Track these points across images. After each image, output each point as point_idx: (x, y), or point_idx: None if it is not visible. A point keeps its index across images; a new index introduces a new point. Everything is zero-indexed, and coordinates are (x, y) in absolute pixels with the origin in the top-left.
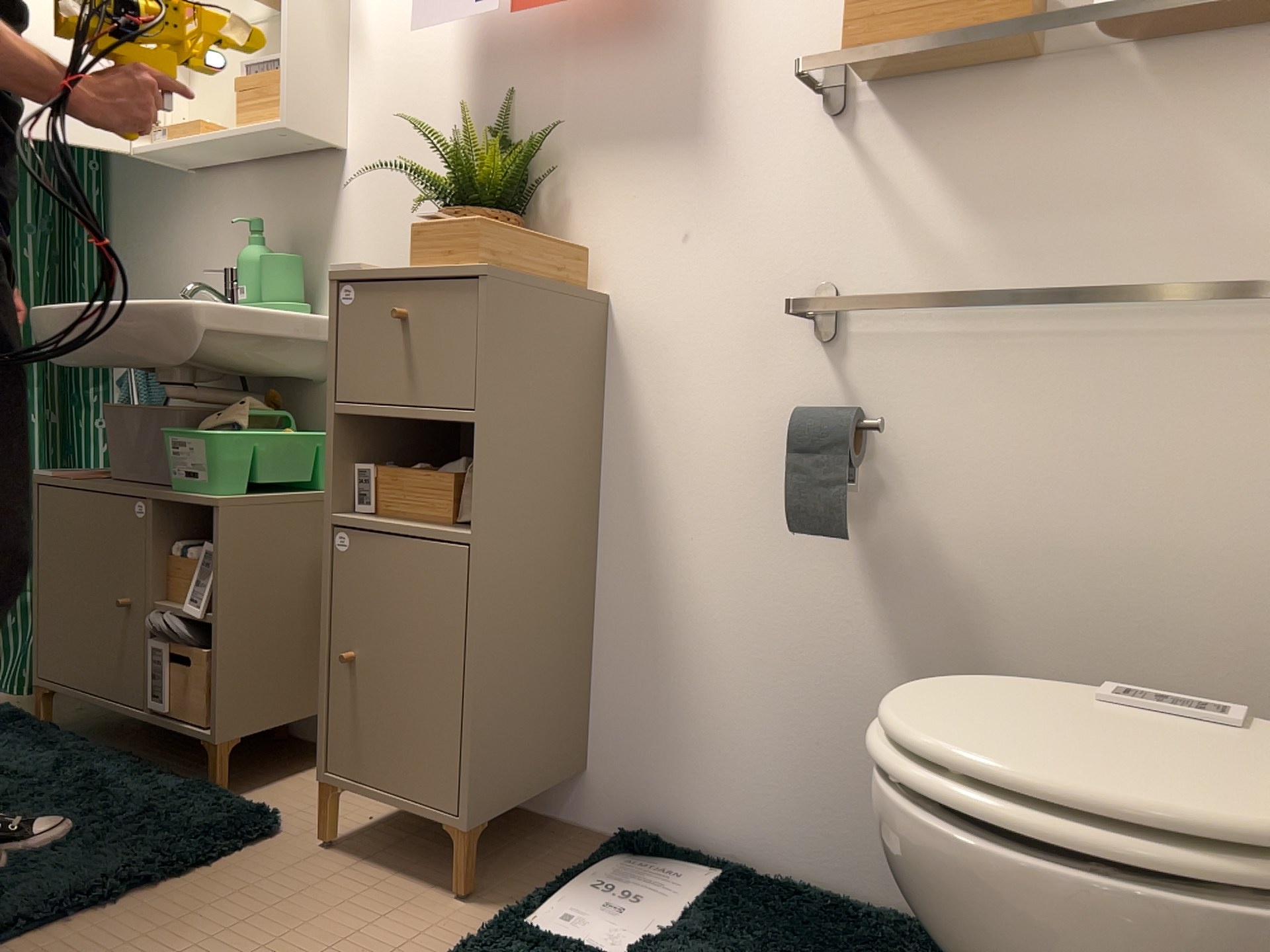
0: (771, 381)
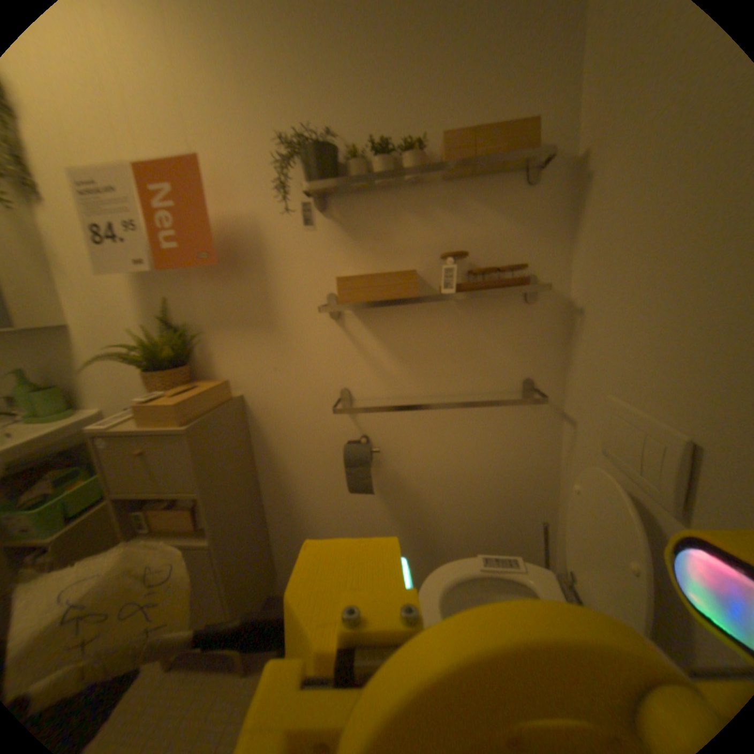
0: (328, 427)
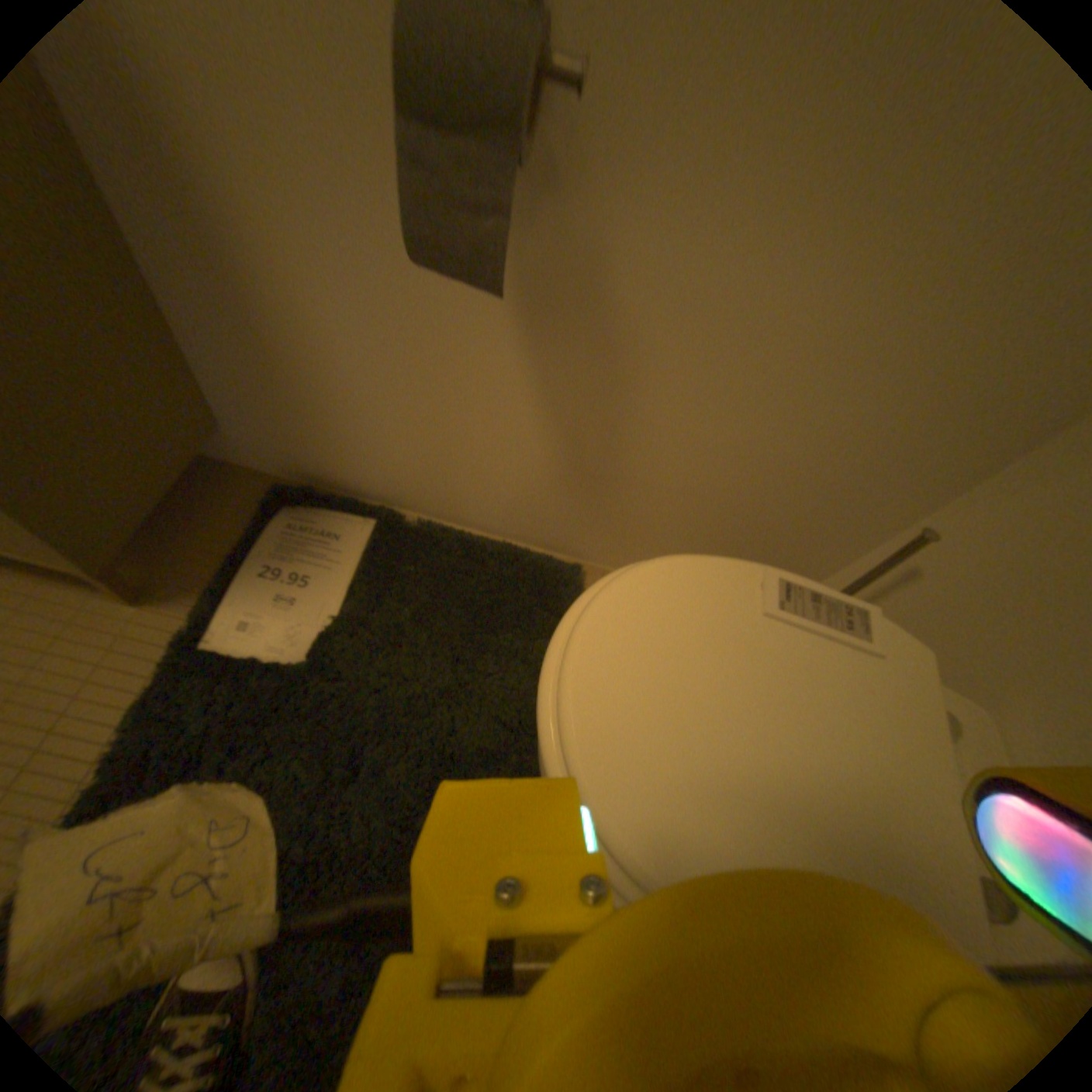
0: None
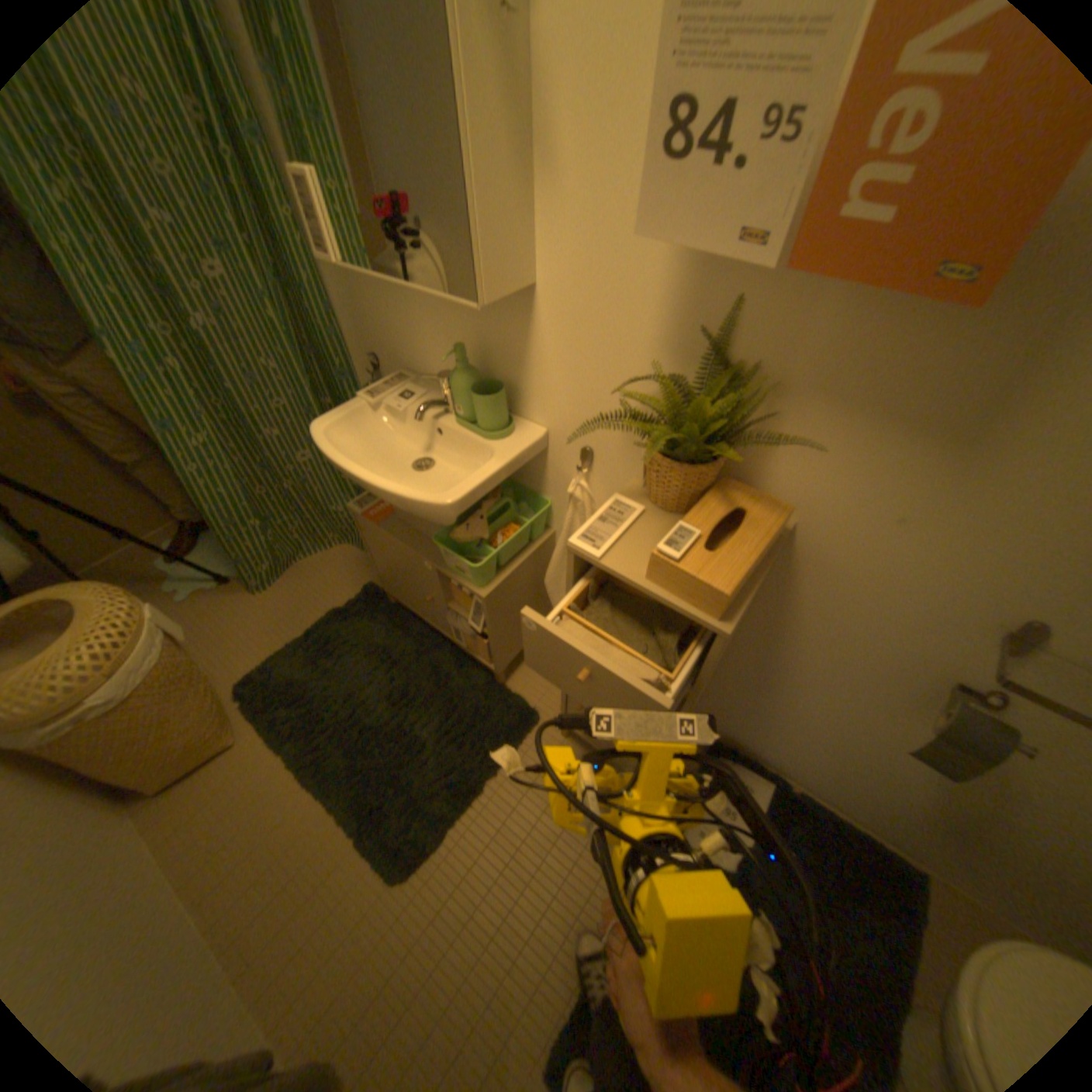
0: (935, 645)
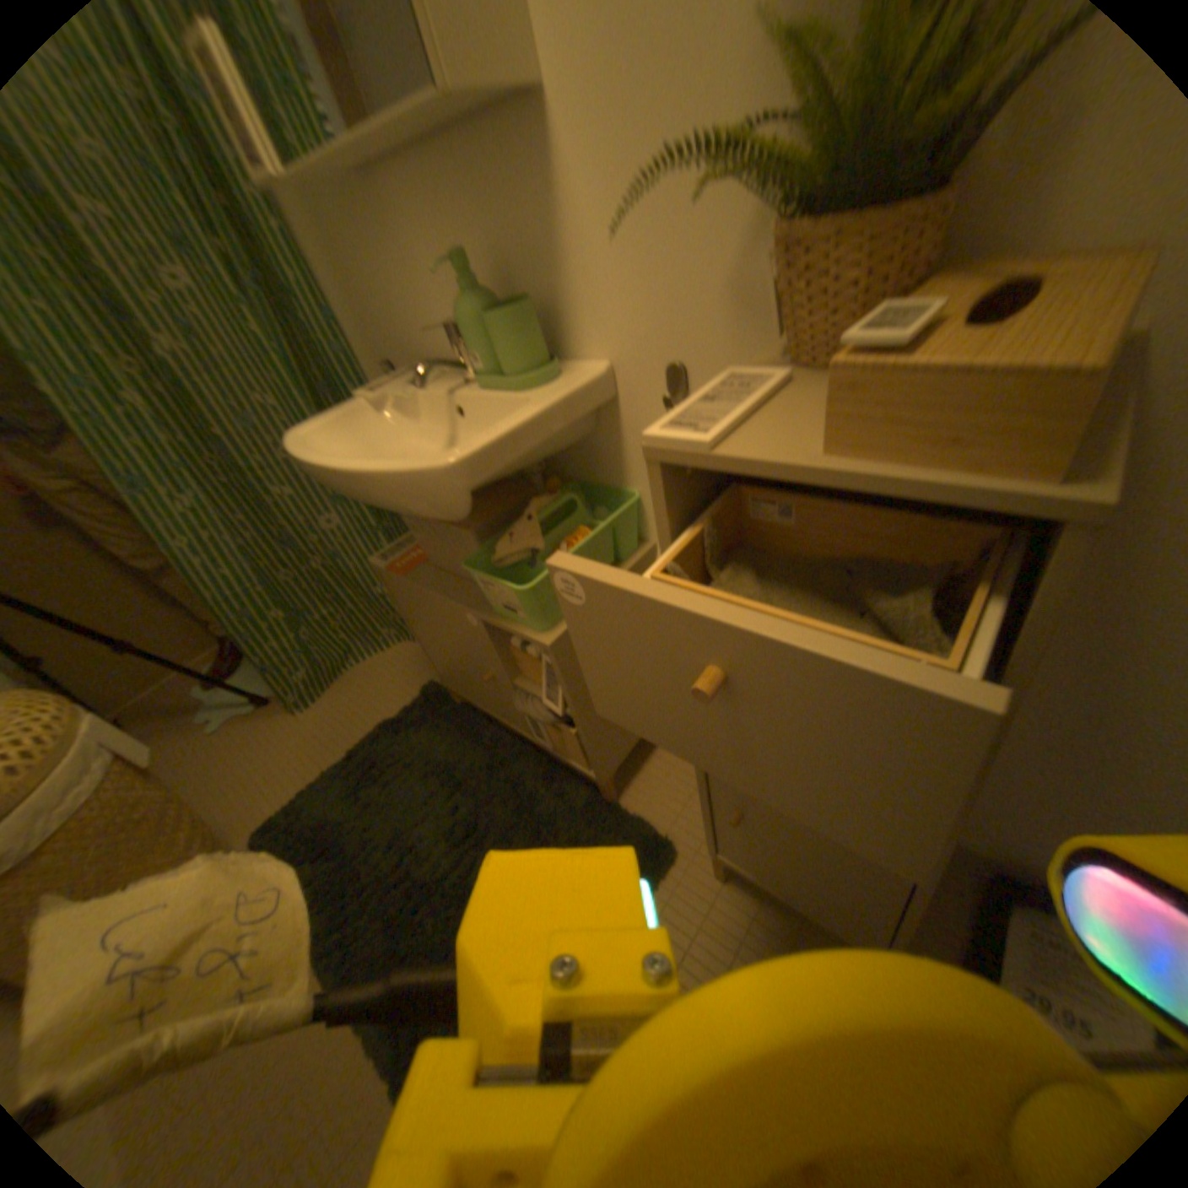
0: None
